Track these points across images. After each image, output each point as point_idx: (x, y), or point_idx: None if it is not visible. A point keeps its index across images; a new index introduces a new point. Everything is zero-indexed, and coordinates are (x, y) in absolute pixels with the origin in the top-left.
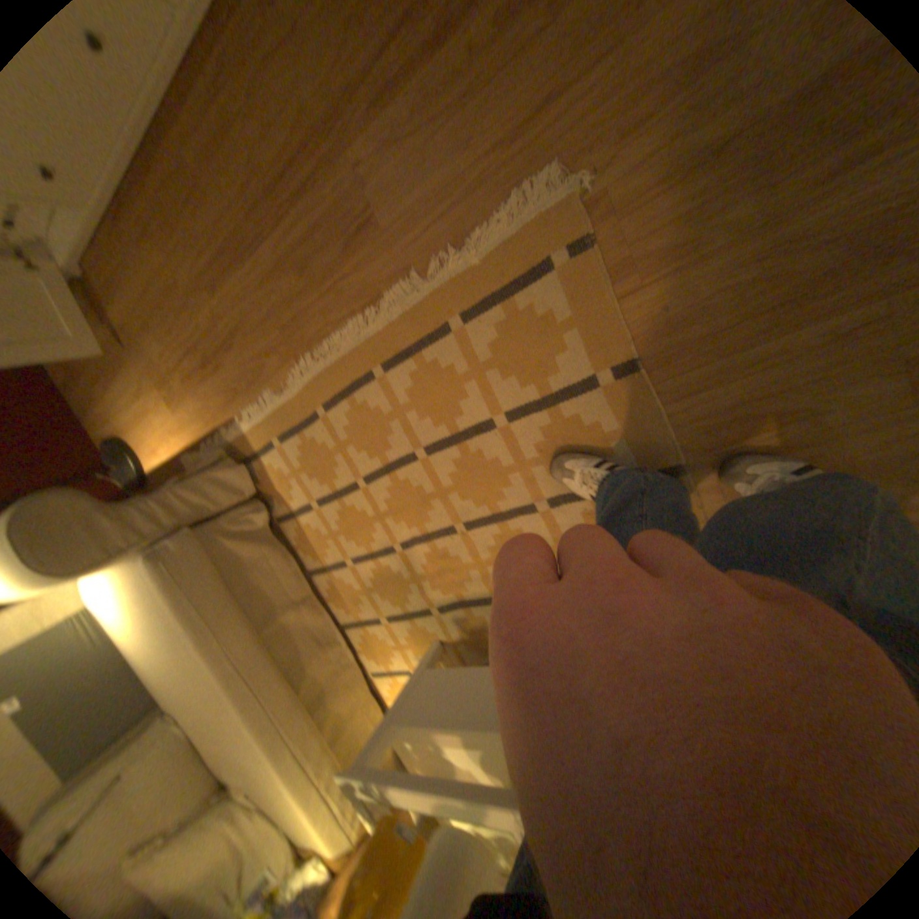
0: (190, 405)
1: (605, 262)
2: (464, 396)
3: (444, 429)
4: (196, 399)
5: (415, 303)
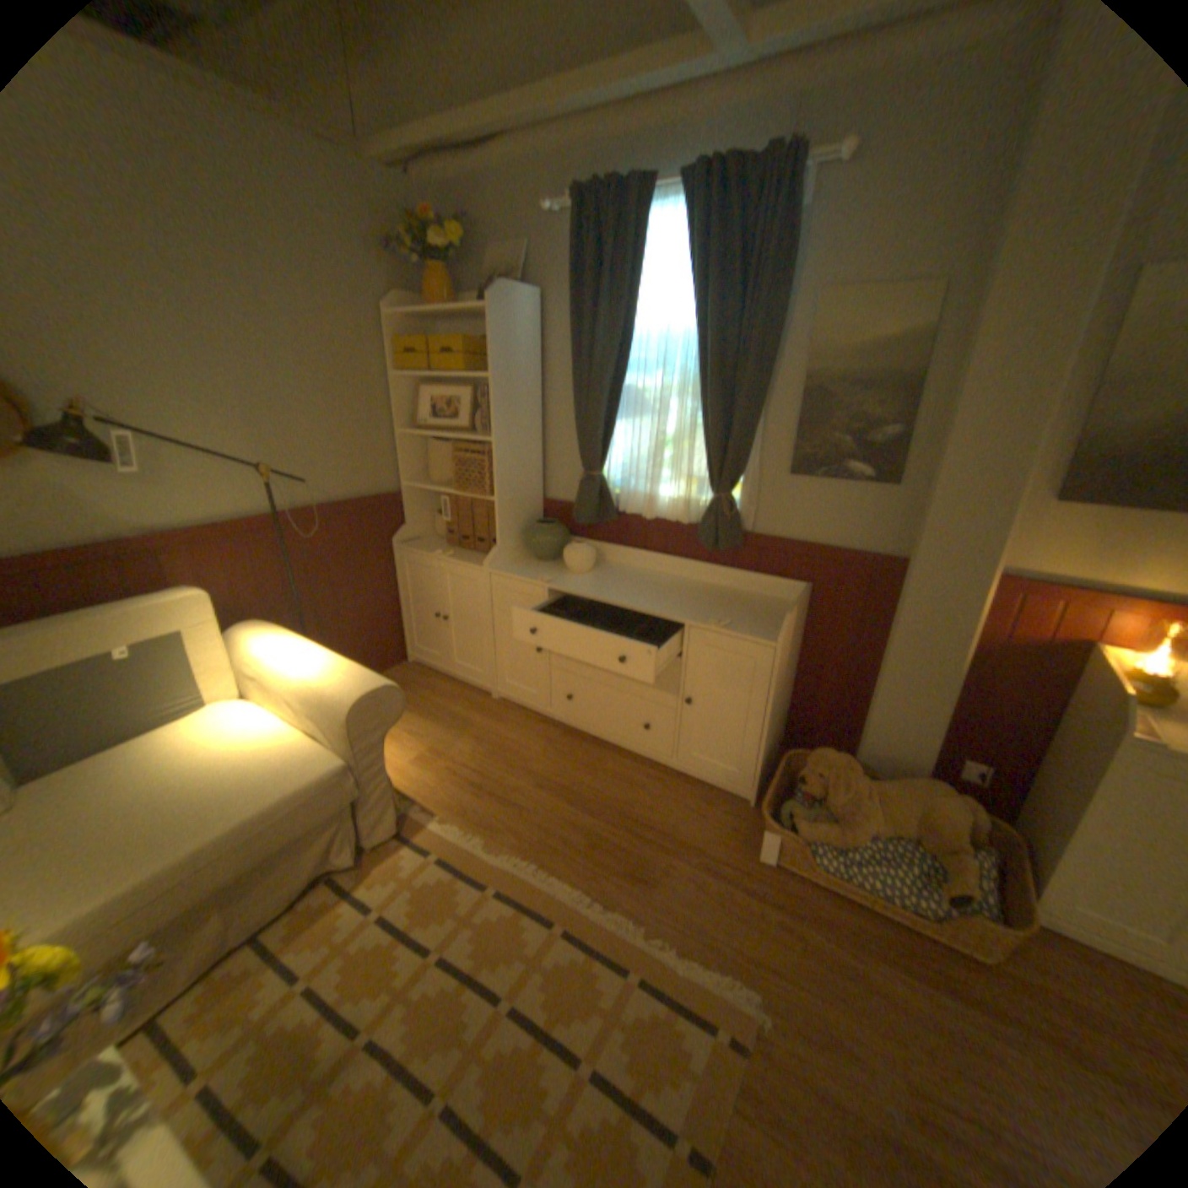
0: (427, 779)
1: (743, 1079)
2: (583, 1024)
3: (542, 1020)
4: (436, 784)
5: (625, 942)
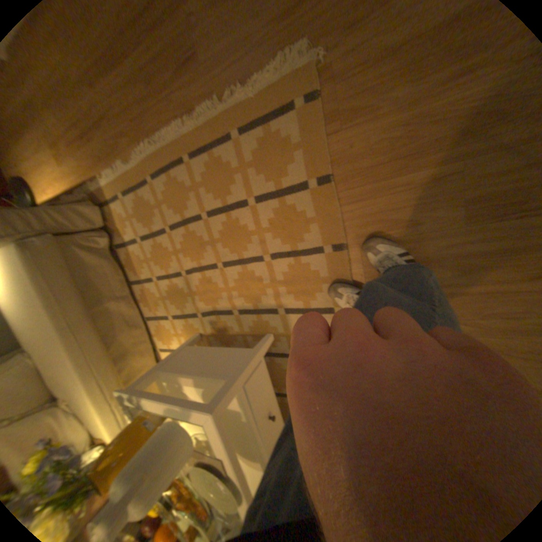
0: (68, 161)
1: (323, 110)
2: (233, 182)
3: (218, 201)
4: (72, 158)
5: (212, 116)
